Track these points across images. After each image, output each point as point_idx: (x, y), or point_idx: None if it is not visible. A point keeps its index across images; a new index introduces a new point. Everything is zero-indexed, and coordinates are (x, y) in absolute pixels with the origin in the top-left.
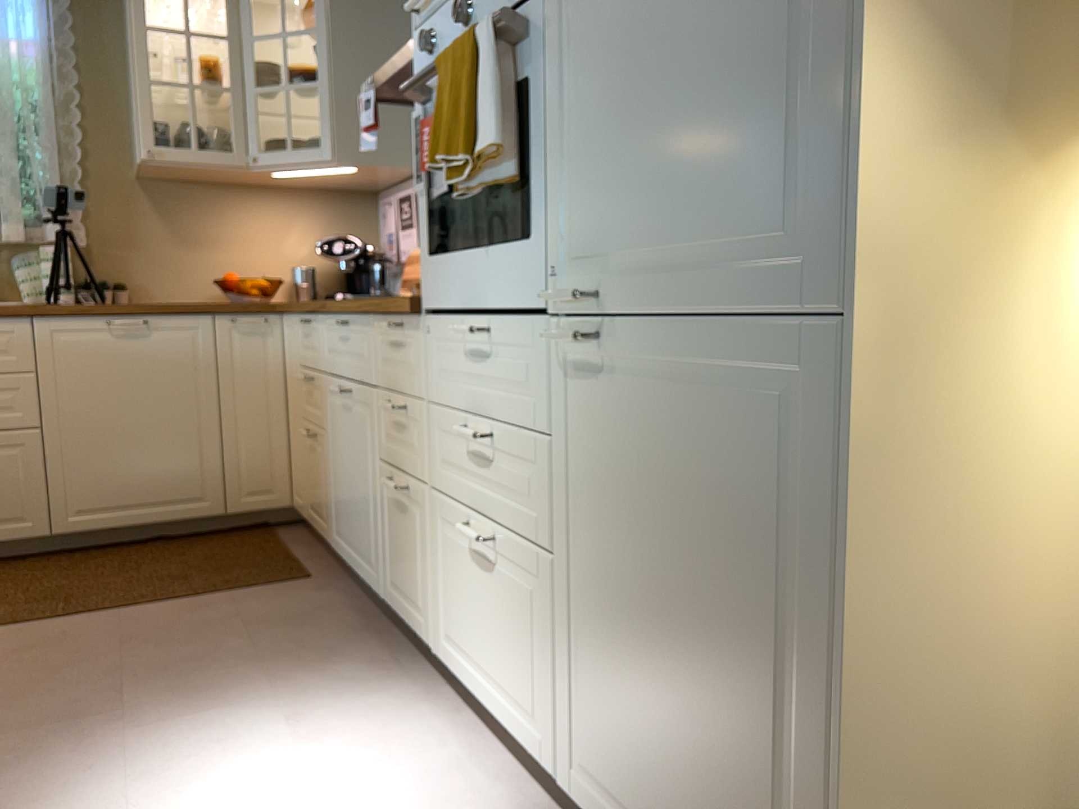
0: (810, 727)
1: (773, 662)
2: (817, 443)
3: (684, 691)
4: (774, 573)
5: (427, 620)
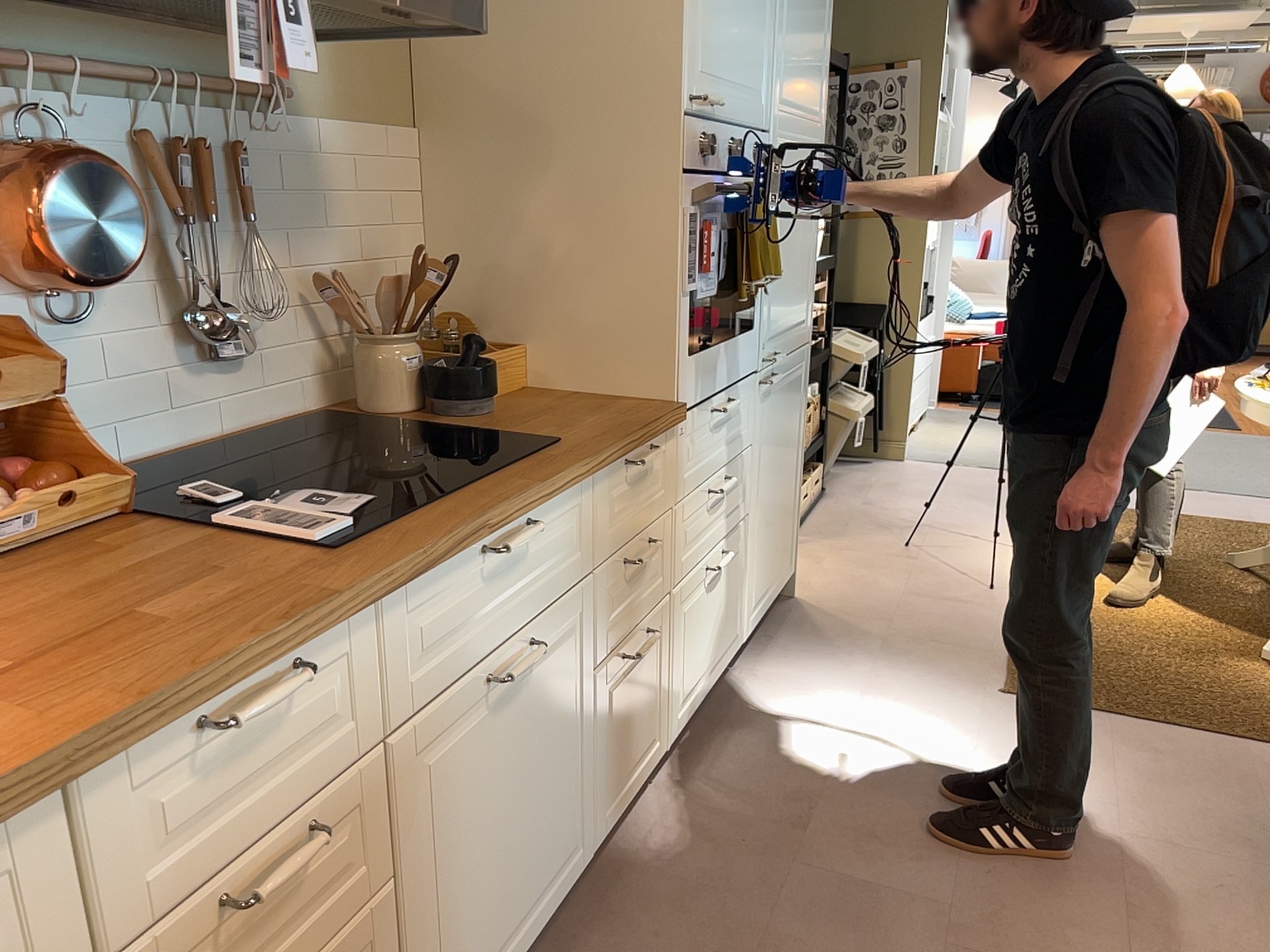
0: (796, 471)
1: (793, 461)
2: (801, 382)
3: (779, 504)
4: (795, 431)
5: (660, 728)
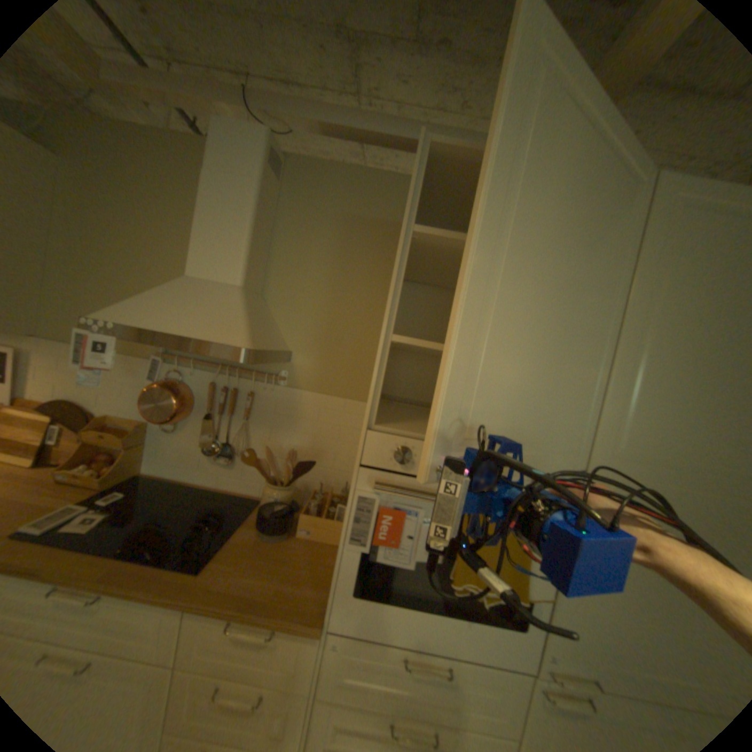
0: None
1: None
2: None
3: None
4: None
5: None
